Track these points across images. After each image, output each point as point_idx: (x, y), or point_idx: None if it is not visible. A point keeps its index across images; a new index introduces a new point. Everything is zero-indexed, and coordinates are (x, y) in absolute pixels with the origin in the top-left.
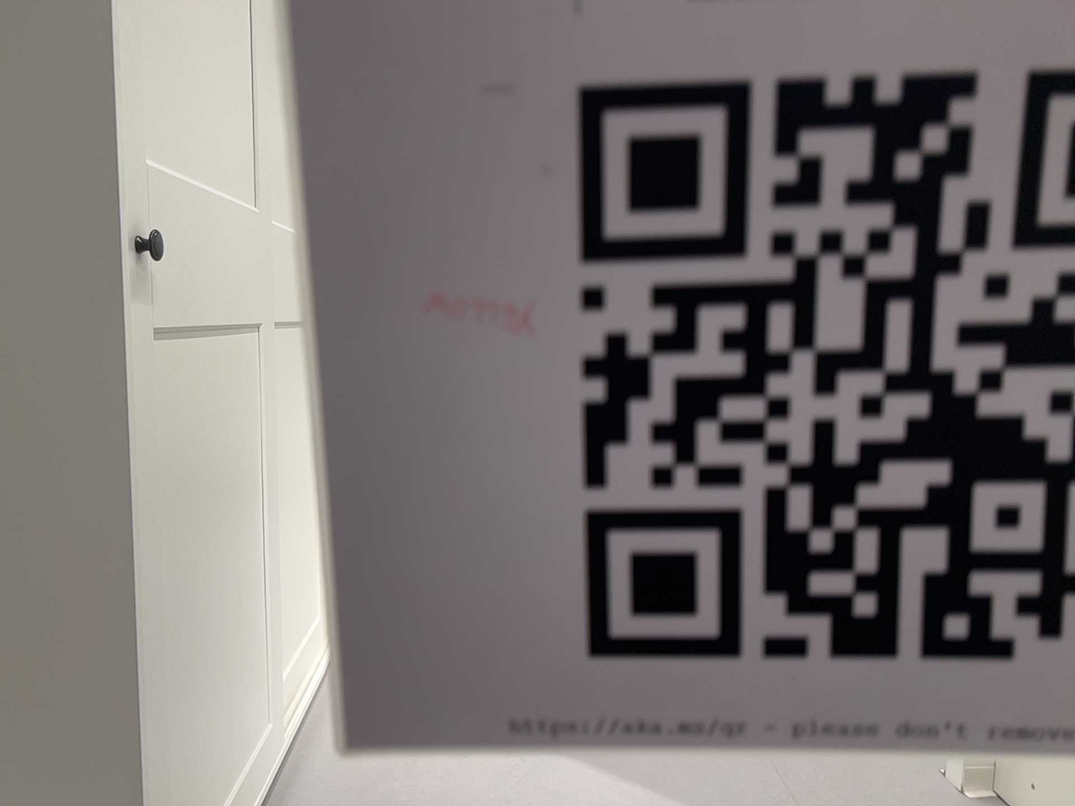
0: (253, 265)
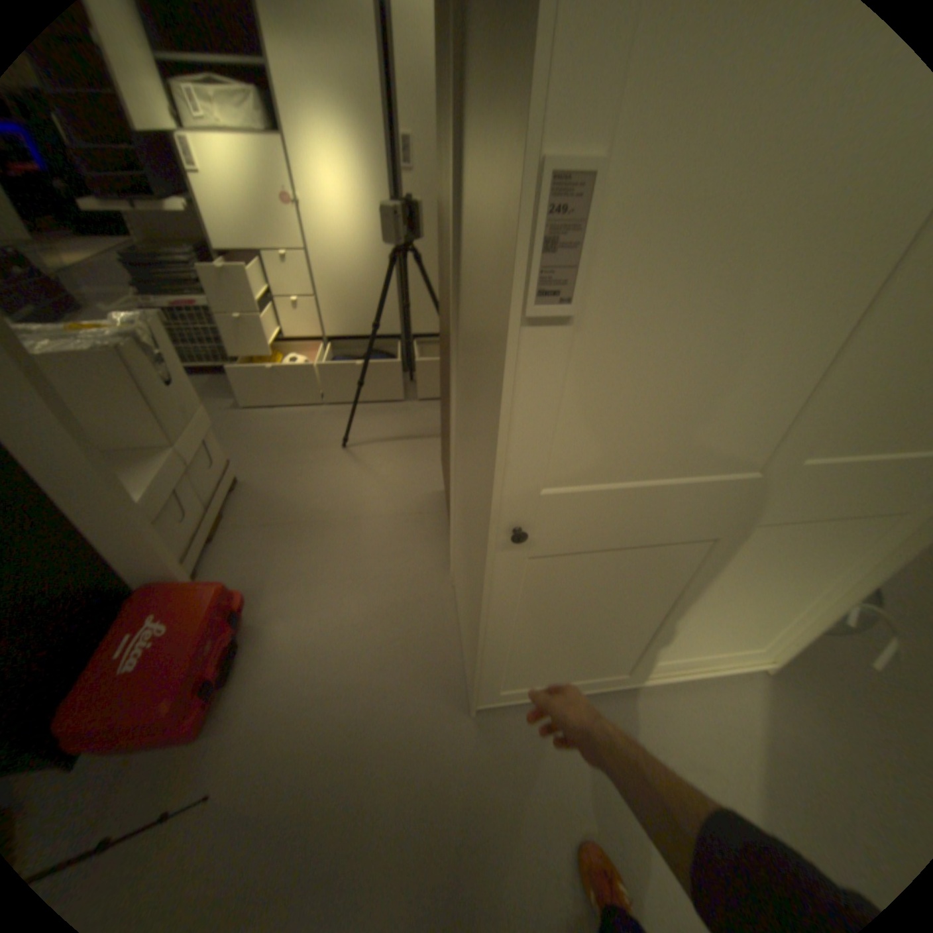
0: (749, 502)
